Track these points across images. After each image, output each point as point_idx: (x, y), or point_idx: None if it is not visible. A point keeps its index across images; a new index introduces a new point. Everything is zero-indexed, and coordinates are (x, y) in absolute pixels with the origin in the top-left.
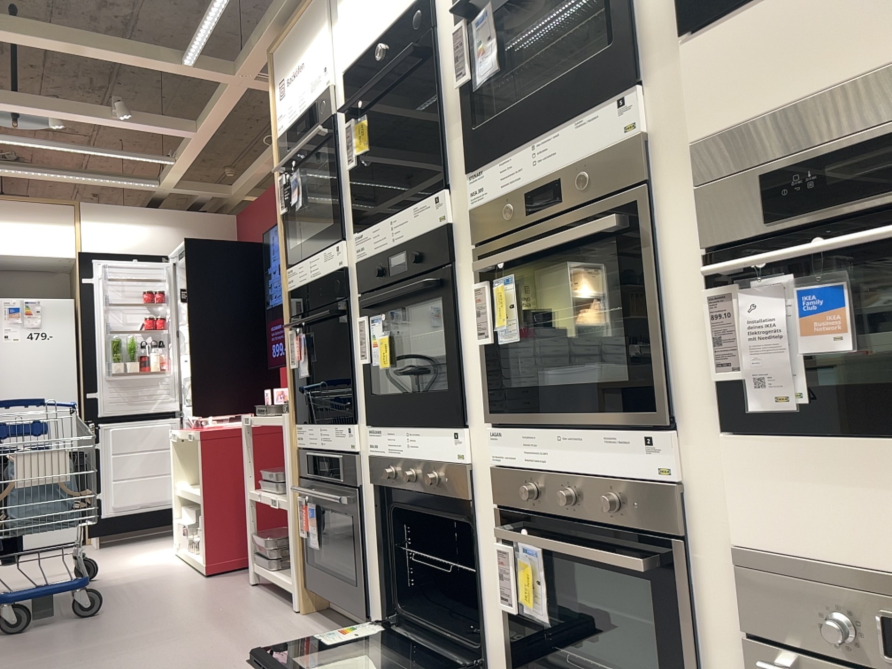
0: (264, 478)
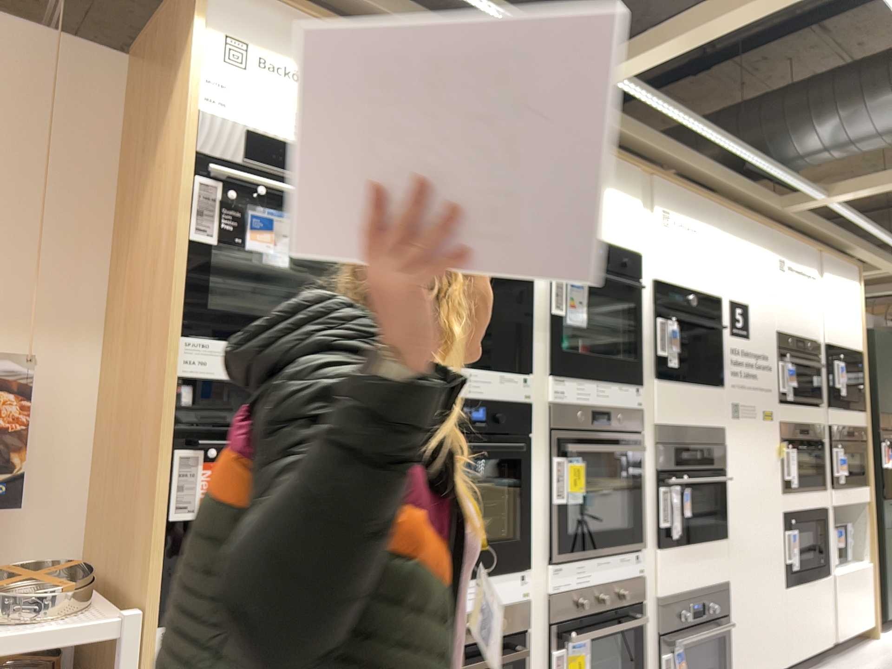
0: None
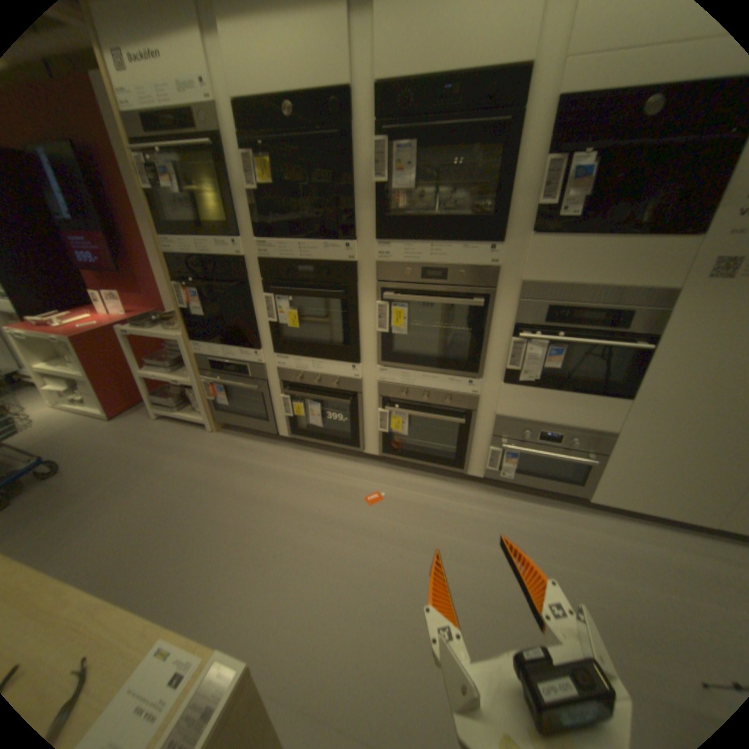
0: (145, 364)
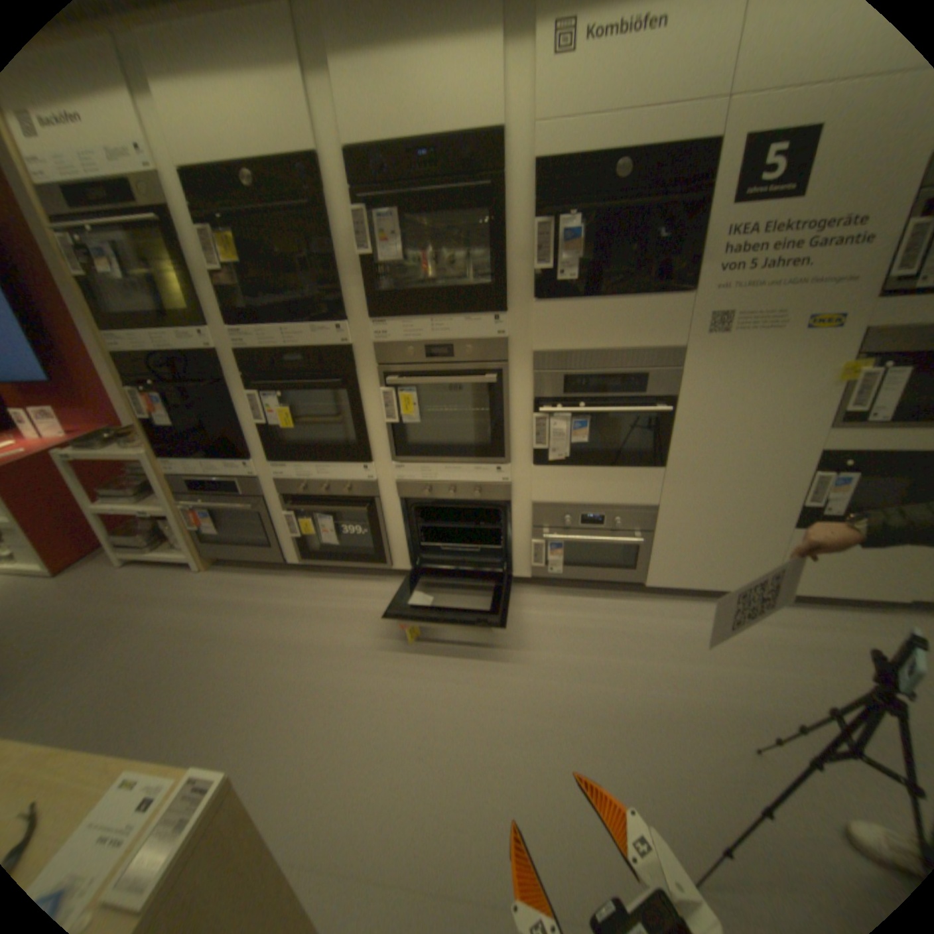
0: (98, 497)
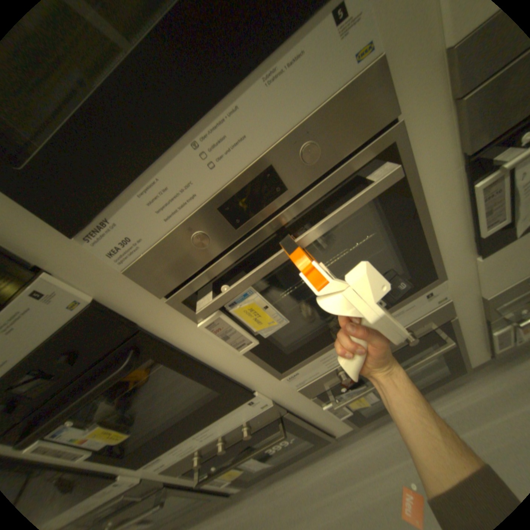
0: None
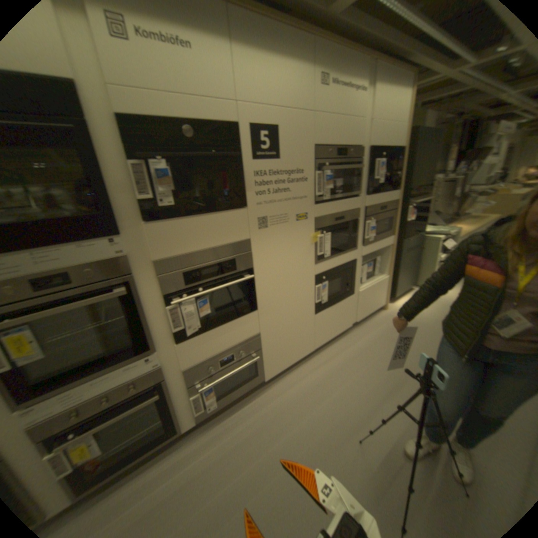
0: None
